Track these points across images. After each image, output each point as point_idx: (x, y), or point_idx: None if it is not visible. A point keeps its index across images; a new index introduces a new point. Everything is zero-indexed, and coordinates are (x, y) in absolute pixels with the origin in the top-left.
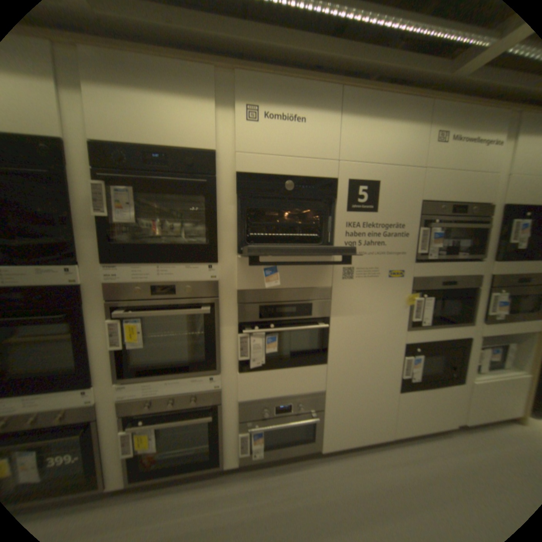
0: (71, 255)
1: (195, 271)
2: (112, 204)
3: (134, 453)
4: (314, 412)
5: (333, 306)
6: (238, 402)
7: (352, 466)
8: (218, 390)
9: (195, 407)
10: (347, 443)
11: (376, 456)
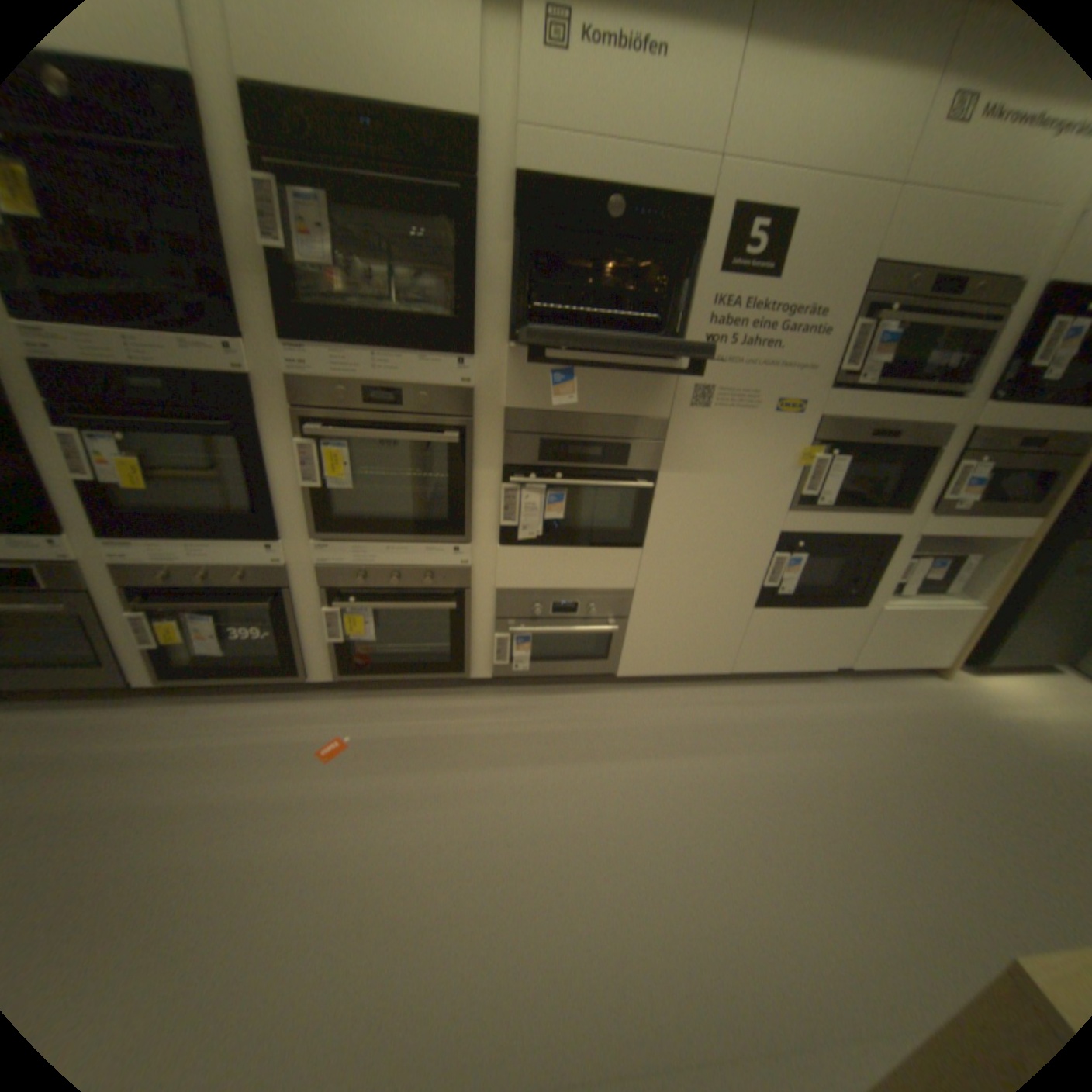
0: (228, 319)
1: (434, 367)
2: (288, 224)
3: (344, 639)
4: (610, 618)
5: (666, 454)
6: (496, 588)
7: (658, 697)
8: (465, 567)
9: (431, 587)
10: (656, 667)
11: (697, 691)
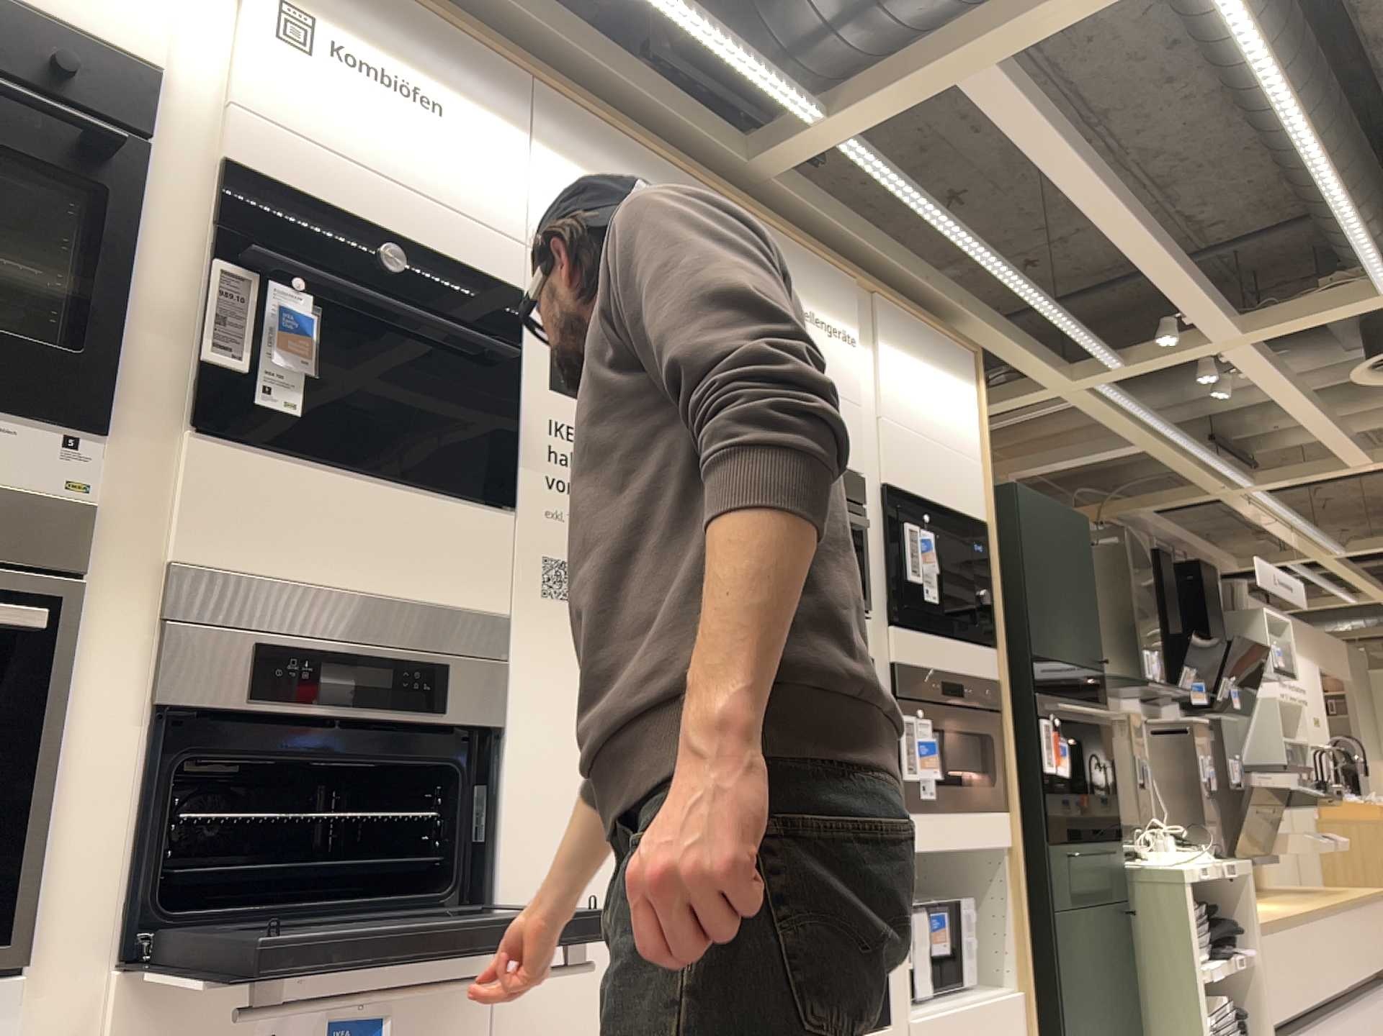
0: None
1: None
2: None
3: None
4: None
5: (515, 689)
6: None
7: None
8: None
9: None
10: None
11: None
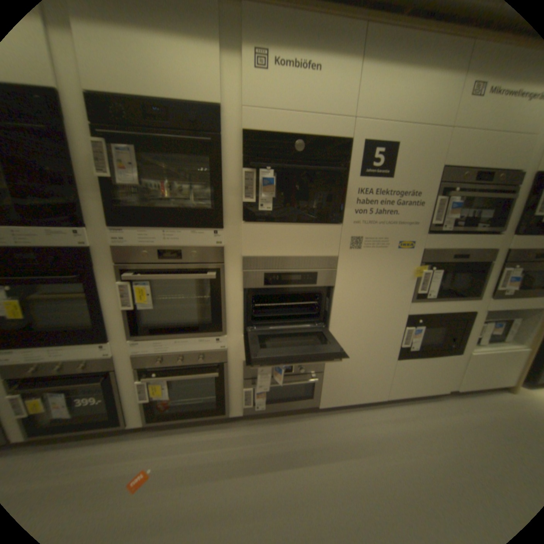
0: (77, 216)
1: (200, 236)
2: (113, 163)
3: (149, 399)
4: (313, 373)
5: (338, 275)
6: (242, 361)
7: (345, 419)
8: (223, 349)
9: (202, 363)
10: (343, 400)
11: (369, 413)
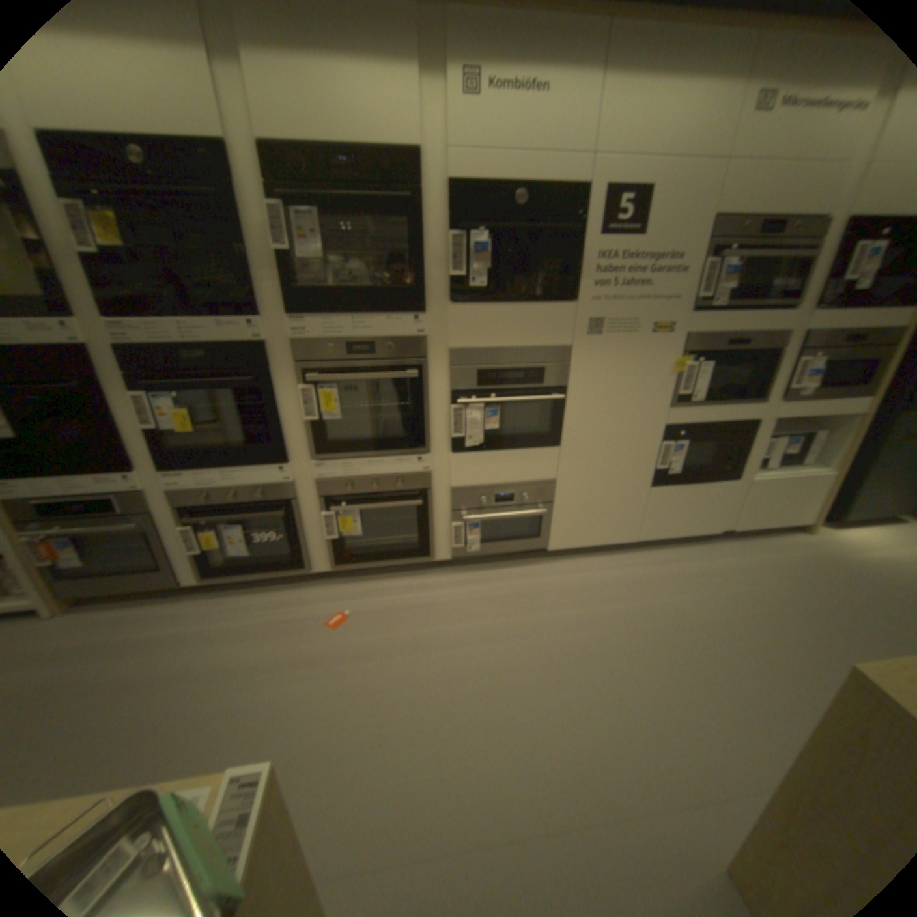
0: (252, 302)
1: (399, 322)
2: (293, 231)
3: (340, 534)
4: (540, 502)
5: (573, 371)
6: (452, 486)
7: (582, 564)
8: (428, 471)
9: (403, 488)
10: (579, 540)
11: (613, 557)
